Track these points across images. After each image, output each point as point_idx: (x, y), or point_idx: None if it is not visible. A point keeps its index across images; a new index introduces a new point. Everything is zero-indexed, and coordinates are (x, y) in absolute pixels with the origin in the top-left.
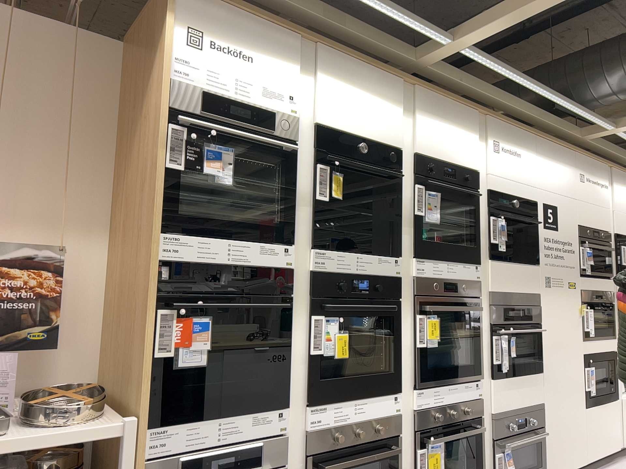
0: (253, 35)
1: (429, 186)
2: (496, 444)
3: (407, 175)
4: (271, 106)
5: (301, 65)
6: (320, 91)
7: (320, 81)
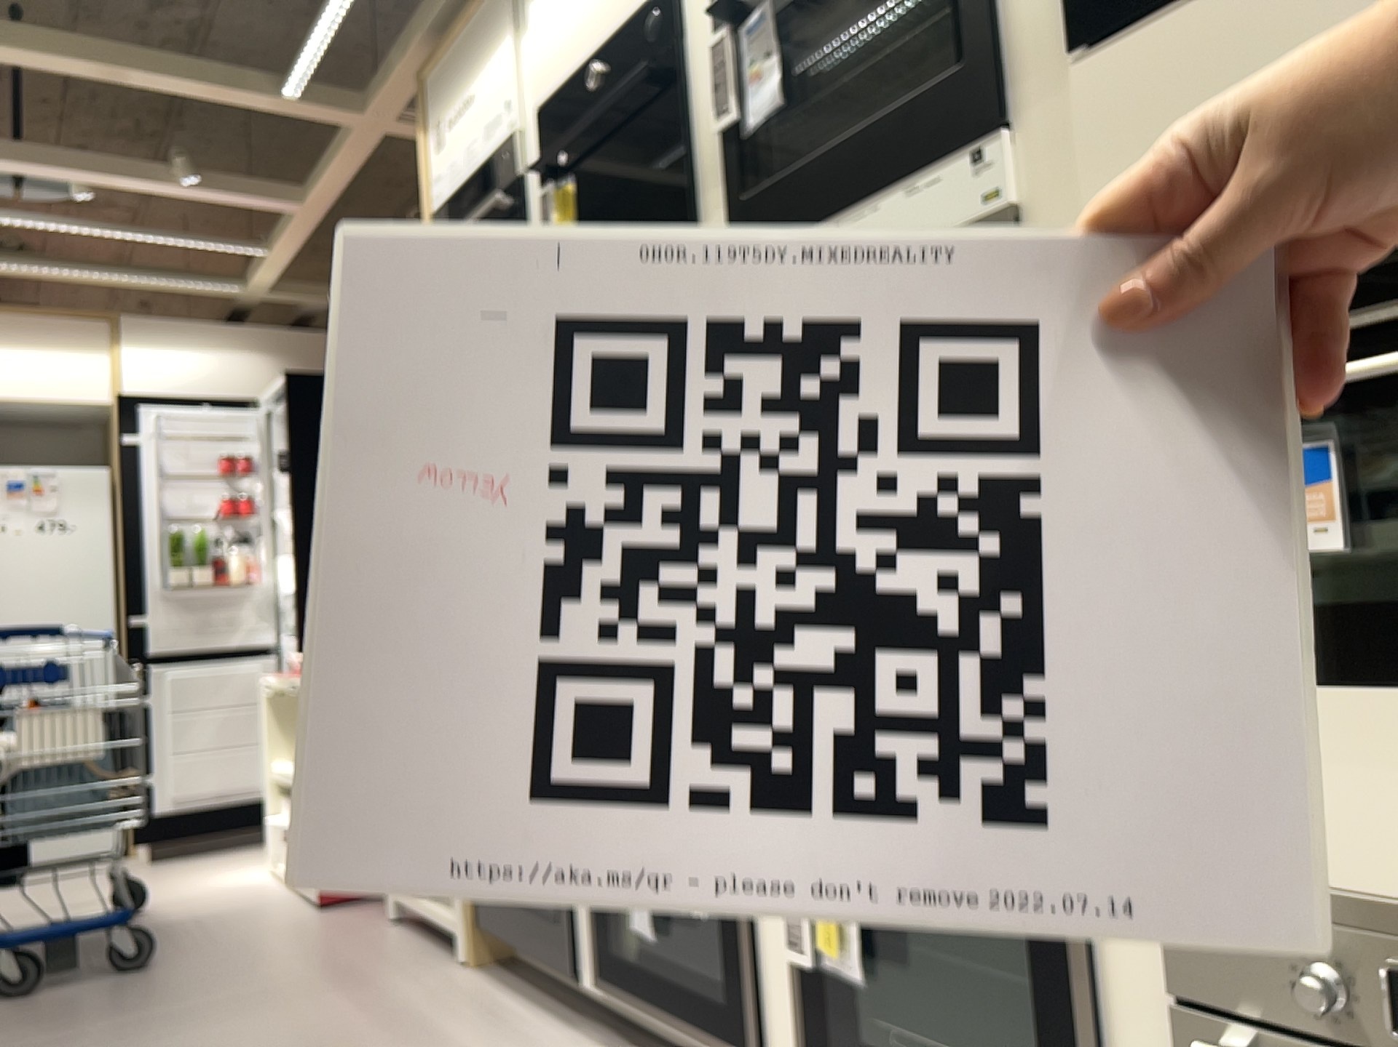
0: (467, 56)
1: (747, 7)
2: (1189, 1035)
3: (698, 33)
4: (490, 149)
5: (513, 25)
6: (530, 41)
7: (529, 21)
